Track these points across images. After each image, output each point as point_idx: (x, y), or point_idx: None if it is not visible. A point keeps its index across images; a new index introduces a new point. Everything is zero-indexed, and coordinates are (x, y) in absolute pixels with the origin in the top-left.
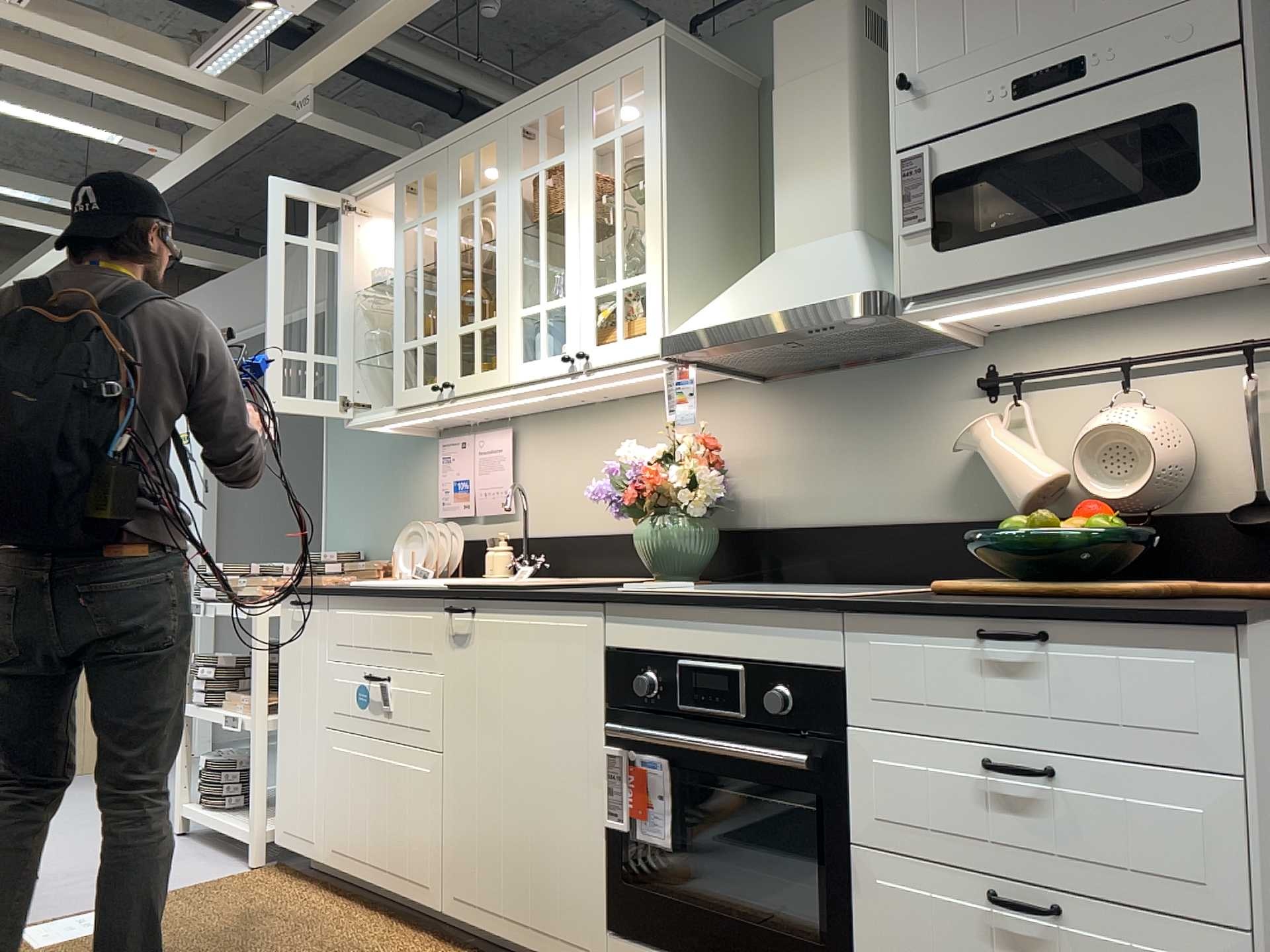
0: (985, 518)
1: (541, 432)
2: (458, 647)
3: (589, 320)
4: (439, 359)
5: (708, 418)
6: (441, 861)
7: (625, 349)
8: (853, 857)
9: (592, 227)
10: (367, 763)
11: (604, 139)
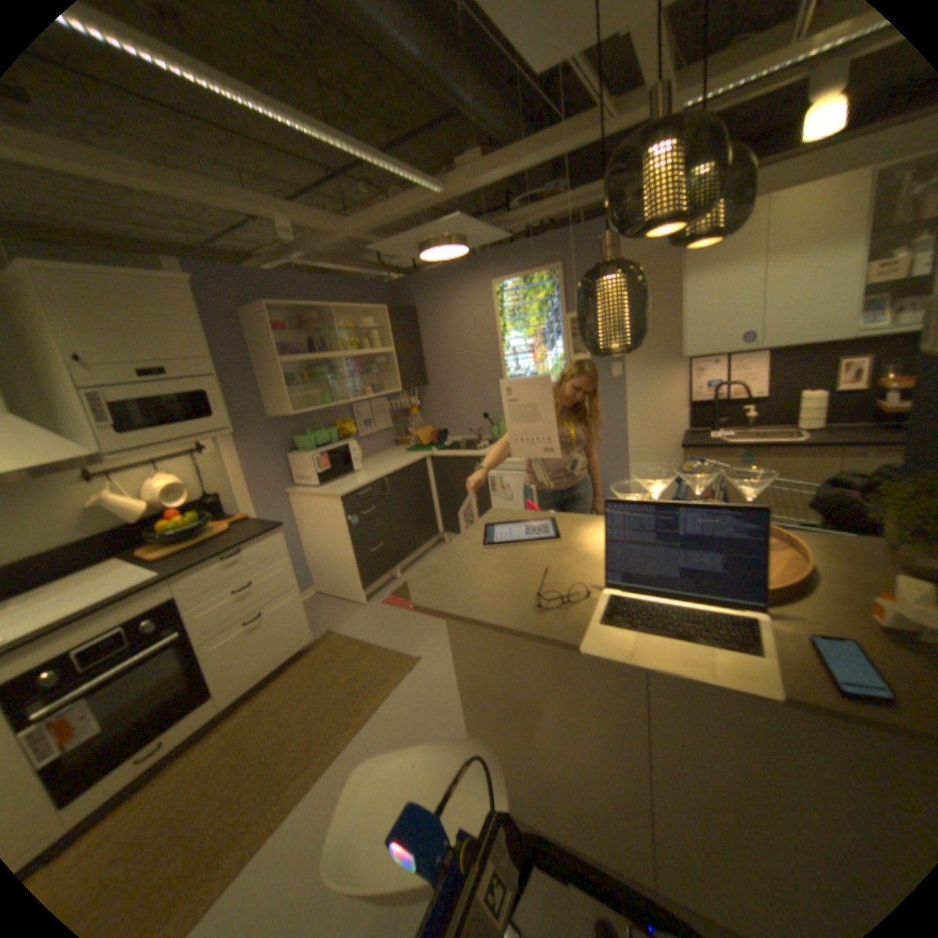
0: (105, 532)
1: None
2: None
3: None
4: None
5: None
6: None
7: None
8: (196, 655)
9: None
10: None
11: None
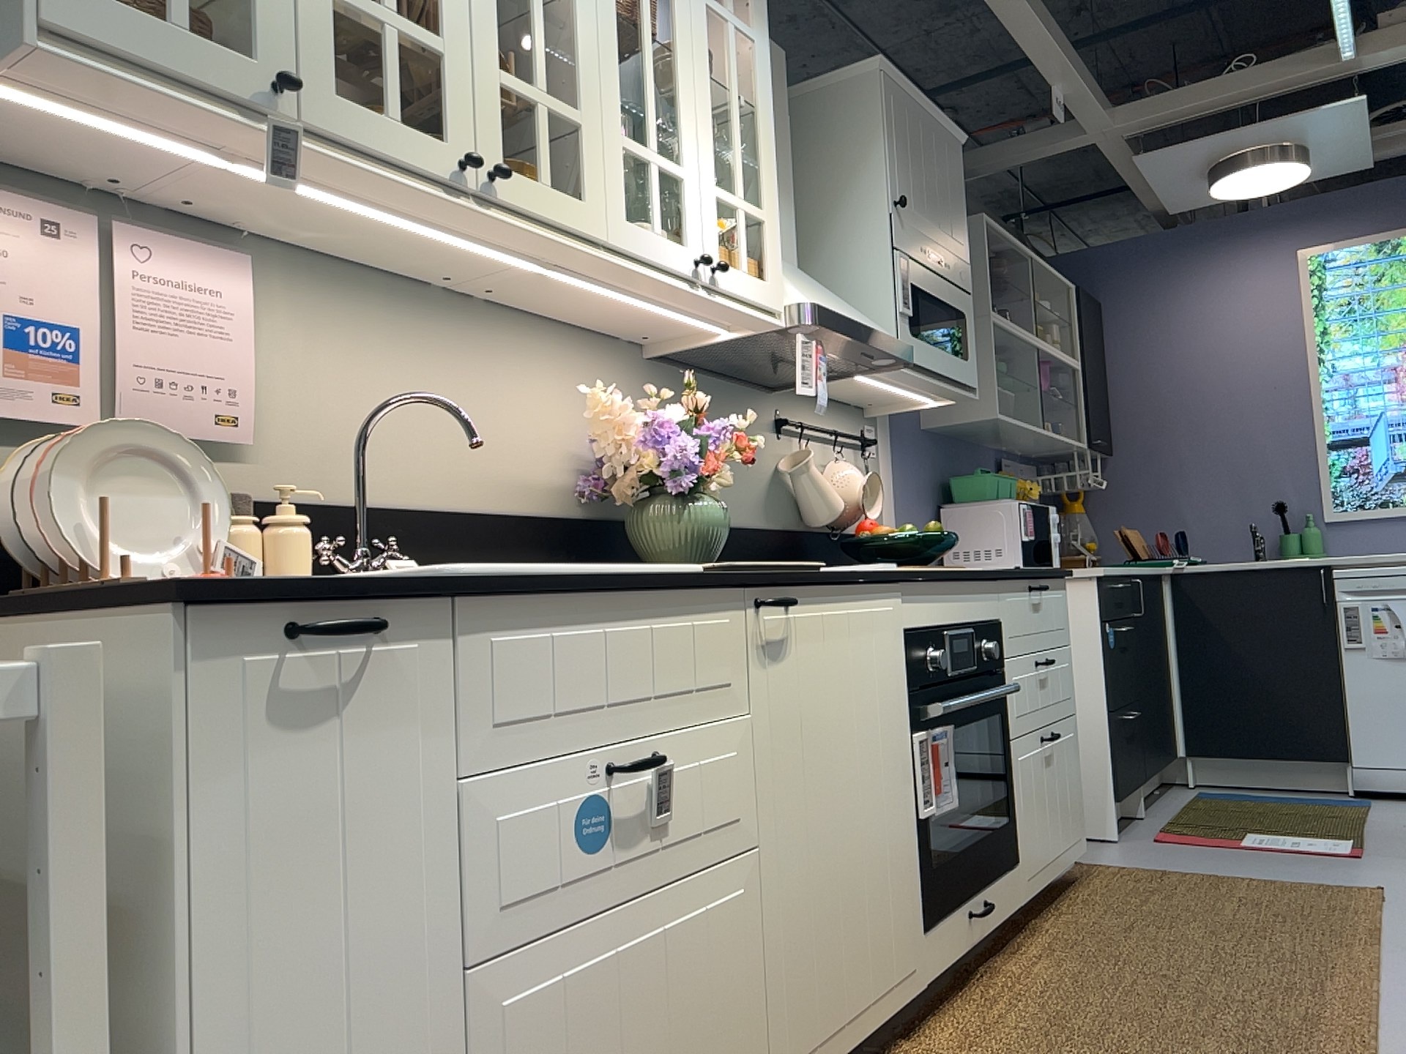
0: (784, 527)
1: (313, 295)
2: (773, 661)
3: (713, 224)
4: (453, 99)
5: (621, 381)
6: (766, 1031)
7: (754, 288)
8: (1012, 749)
9: (712, 106)
10: (612, 969)
11: (719, 8)
